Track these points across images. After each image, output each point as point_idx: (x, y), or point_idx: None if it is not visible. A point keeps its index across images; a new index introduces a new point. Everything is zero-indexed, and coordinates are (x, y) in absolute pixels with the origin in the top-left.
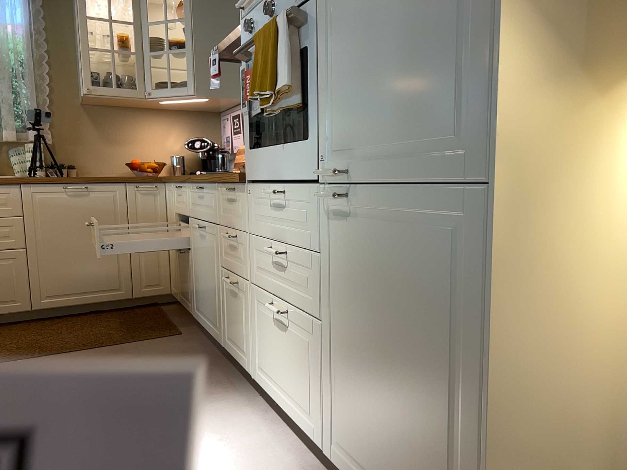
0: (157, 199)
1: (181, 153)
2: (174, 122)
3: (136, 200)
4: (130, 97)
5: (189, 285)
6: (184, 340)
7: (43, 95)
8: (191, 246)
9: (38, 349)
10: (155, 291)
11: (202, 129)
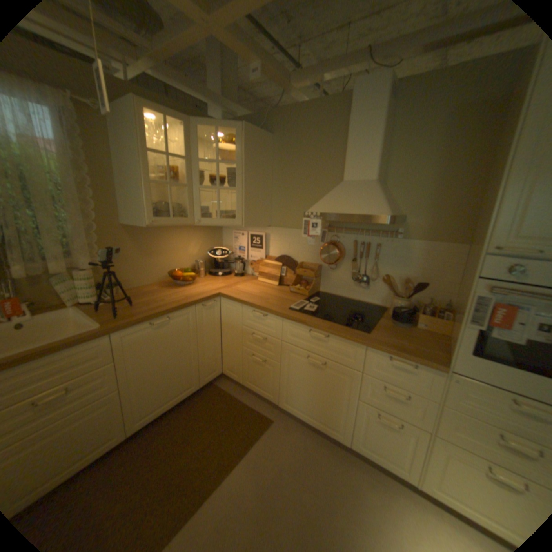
0: (215, 310)
1: (198, 256)
2: (192, 233)
3: (201, 315)
4: (182, 225)
5: (270, 383)
6: (282, 429)
7: (84, 219)
8: (284, 362)
9: (180, 494)
10: (213, 376)
11: (211, 236)
